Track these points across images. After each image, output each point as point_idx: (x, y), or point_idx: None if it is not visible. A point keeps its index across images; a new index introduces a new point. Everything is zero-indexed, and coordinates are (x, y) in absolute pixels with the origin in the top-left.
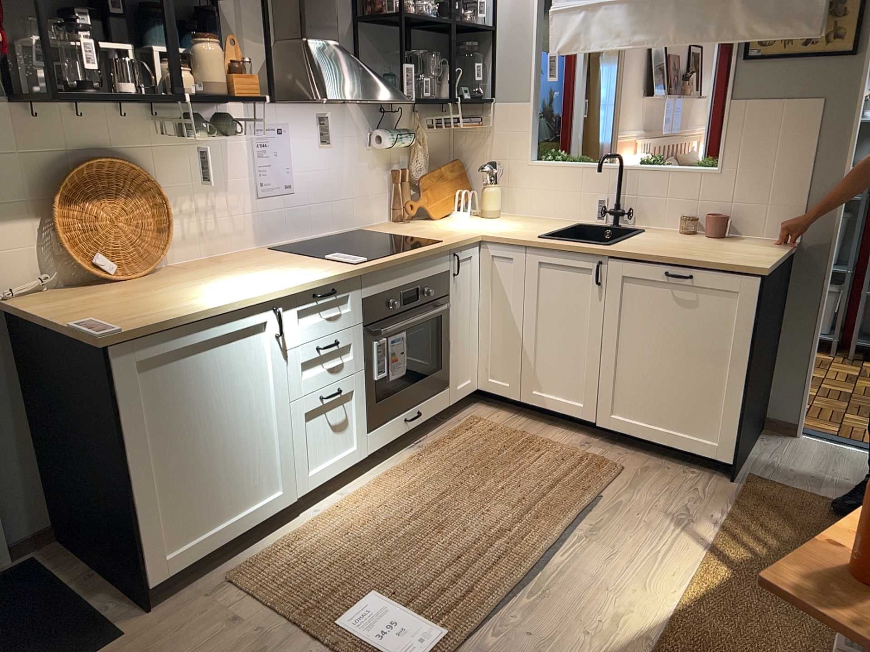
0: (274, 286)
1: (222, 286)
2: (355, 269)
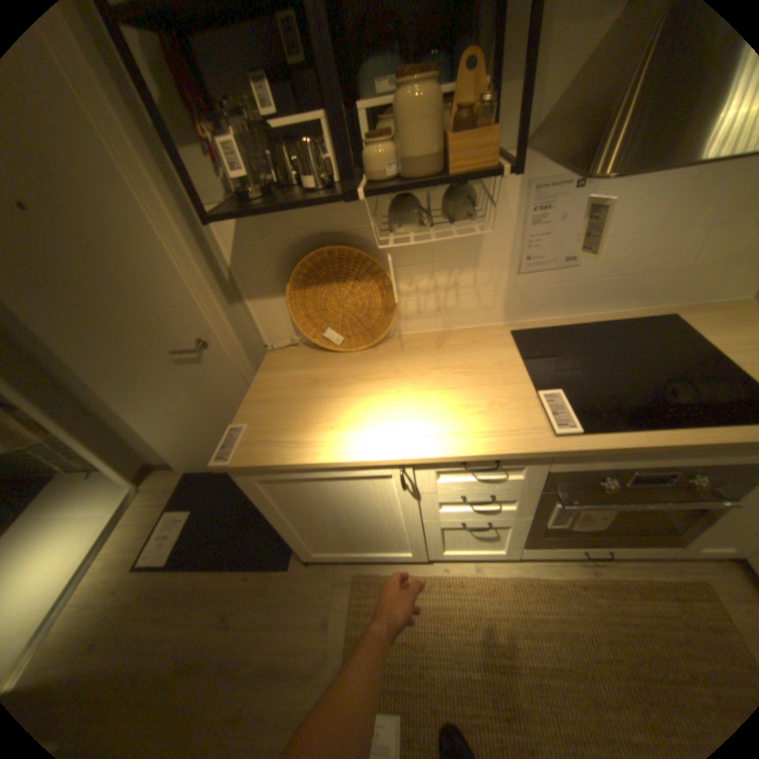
0: (412, 442)
1: (381, 408)
2: (544, 449)
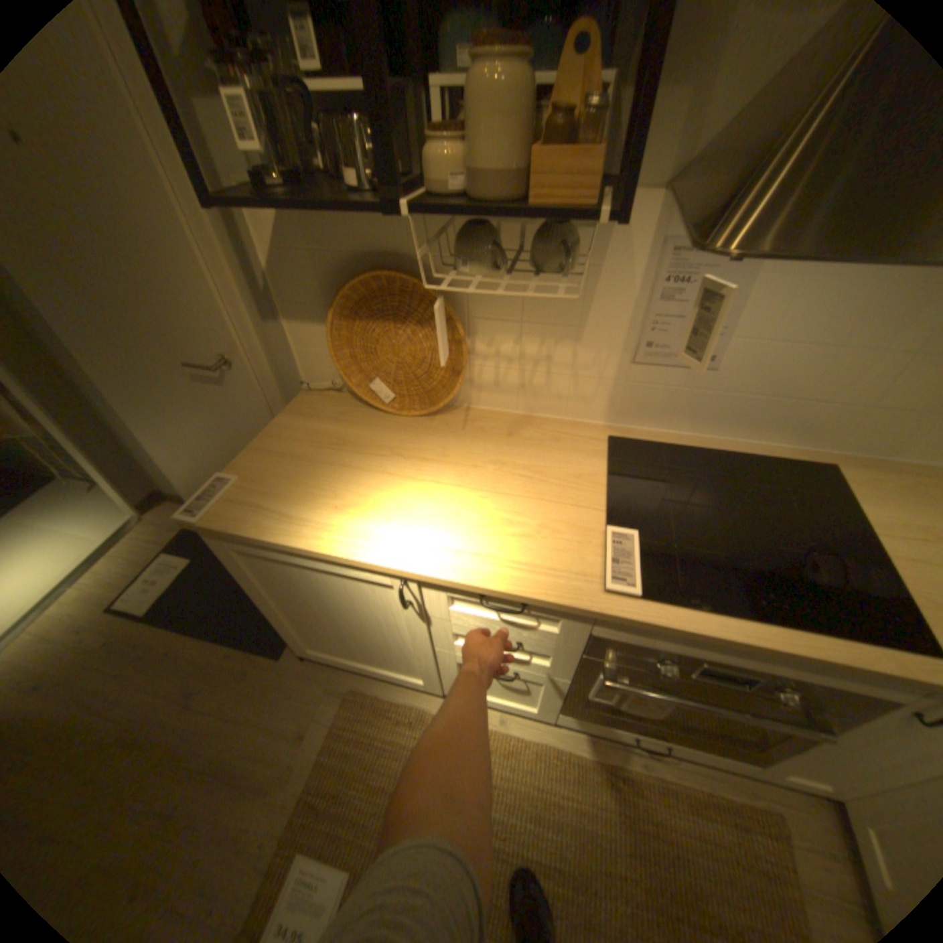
0: (422, 553)
1: (403, 498)
2: (584, 605)
